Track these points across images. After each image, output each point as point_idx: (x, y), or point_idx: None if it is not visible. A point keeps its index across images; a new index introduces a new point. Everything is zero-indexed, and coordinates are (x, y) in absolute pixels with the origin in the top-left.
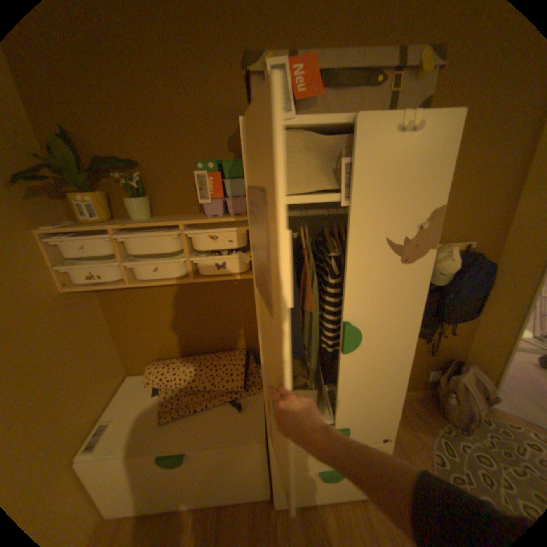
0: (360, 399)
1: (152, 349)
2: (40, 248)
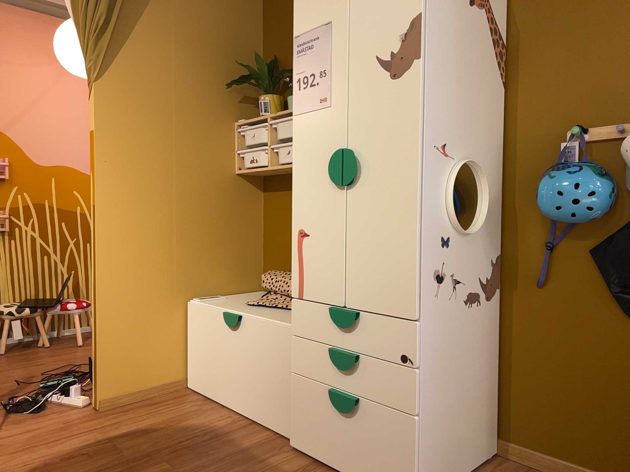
0: (368, 263)
1: (285, 262)
2: (234, 135)
